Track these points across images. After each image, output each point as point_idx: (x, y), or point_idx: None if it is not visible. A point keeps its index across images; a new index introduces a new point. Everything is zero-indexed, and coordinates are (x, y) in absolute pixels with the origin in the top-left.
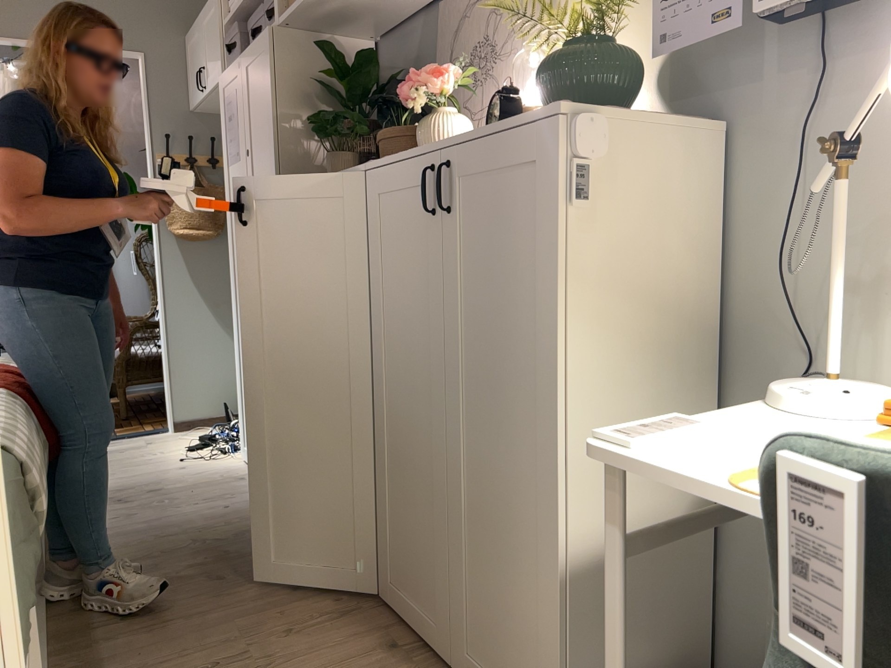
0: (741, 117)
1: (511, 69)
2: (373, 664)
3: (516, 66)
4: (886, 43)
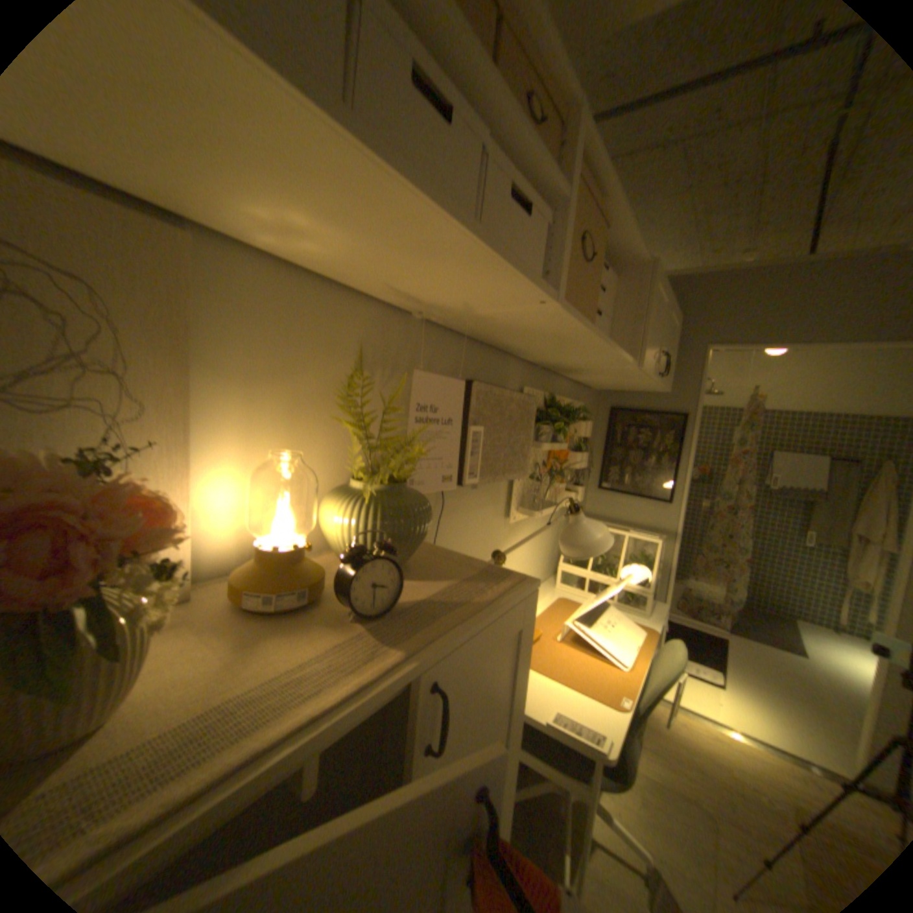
0: None
1: (84, 436)
2: None
3: (125, 439)
4: (454, 493)
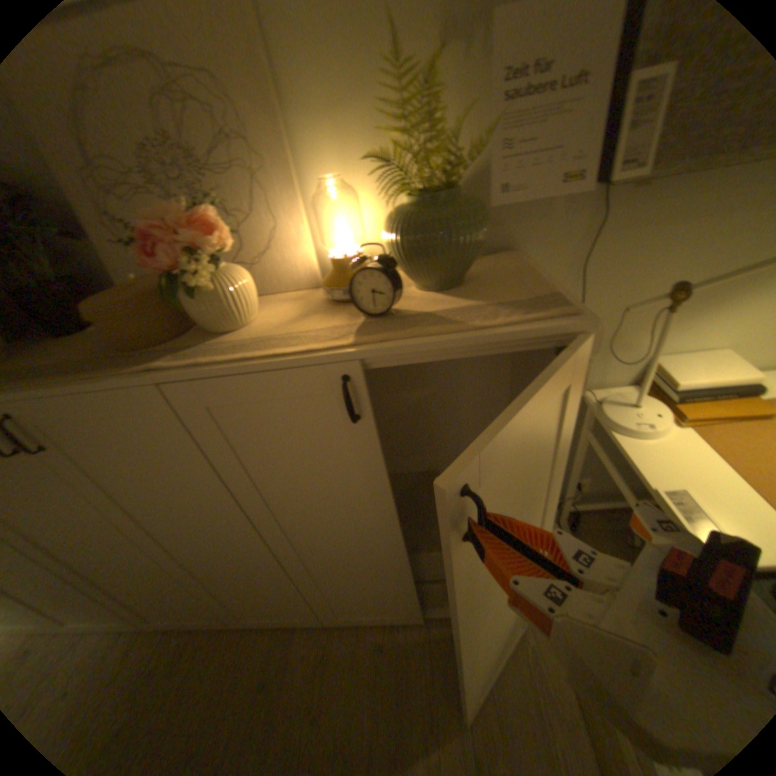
0: (525, 243)
1: (238, 185)
2: (382, 669)
3: (253, 184)
4: (638, 196)
